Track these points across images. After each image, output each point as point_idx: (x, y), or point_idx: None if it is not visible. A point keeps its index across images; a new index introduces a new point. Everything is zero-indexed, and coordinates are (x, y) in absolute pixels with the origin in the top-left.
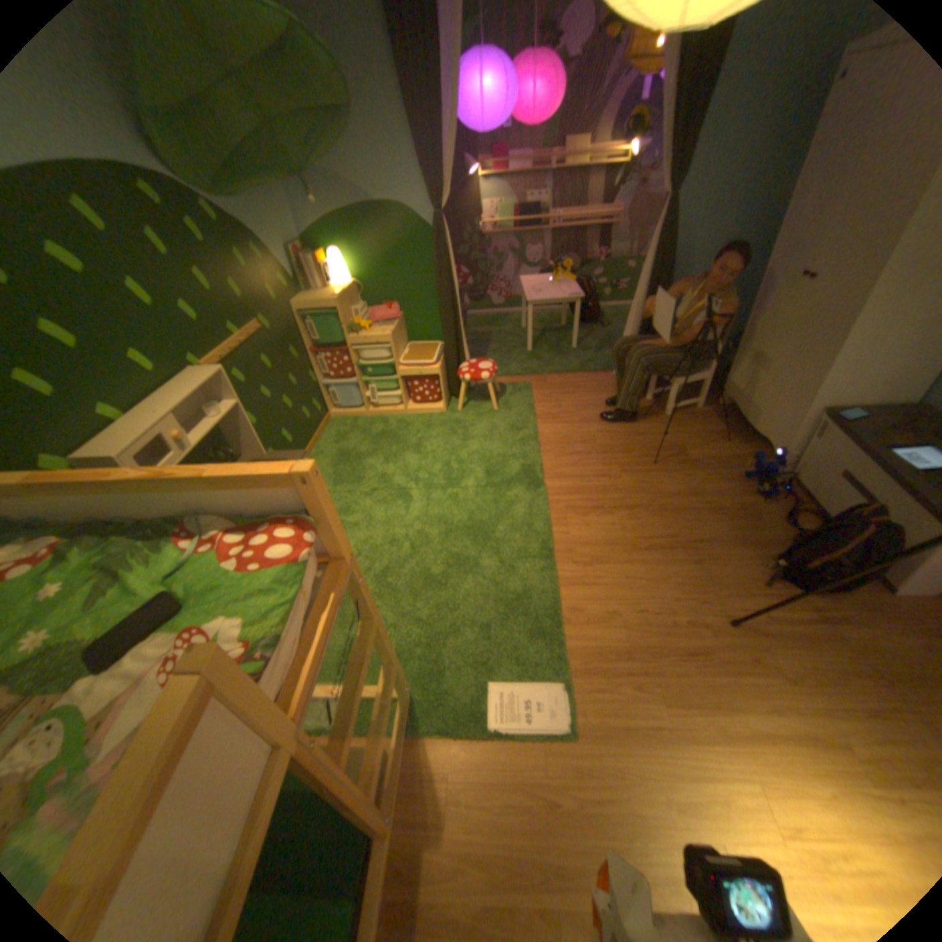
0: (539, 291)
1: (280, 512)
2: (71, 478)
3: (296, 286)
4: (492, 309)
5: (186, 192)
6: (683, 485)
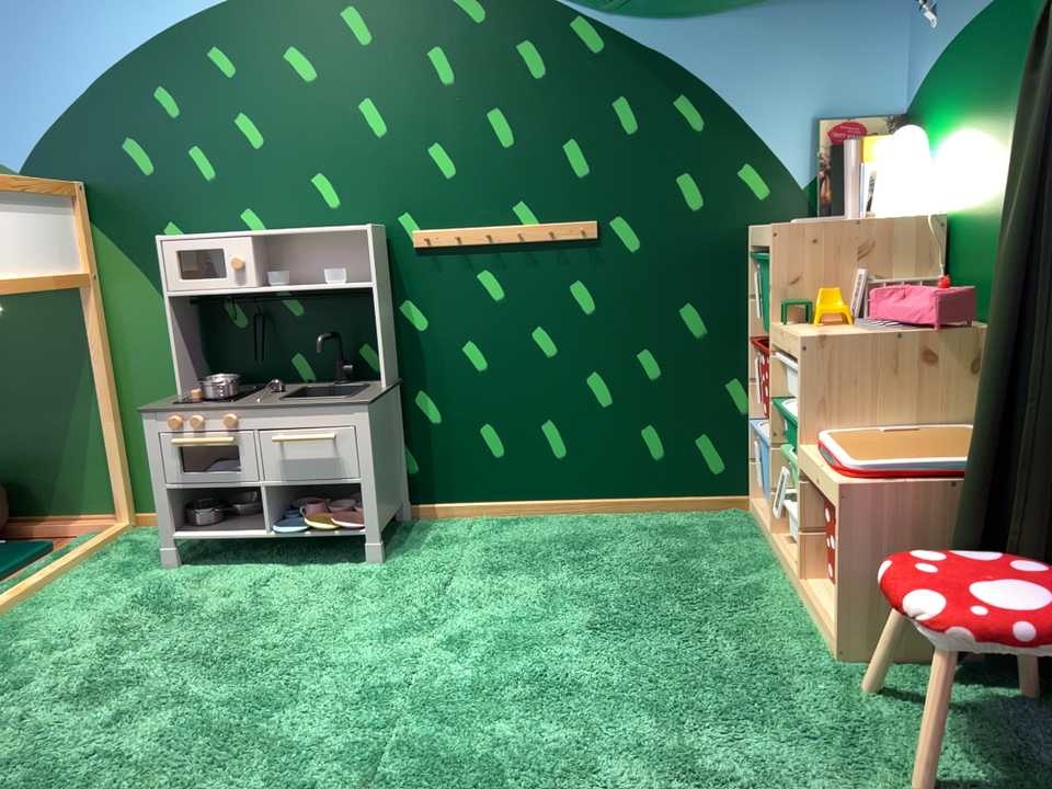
0: None
1: None
2: None
3: (810, 205)
4: None
5: (552, 7)
6: None
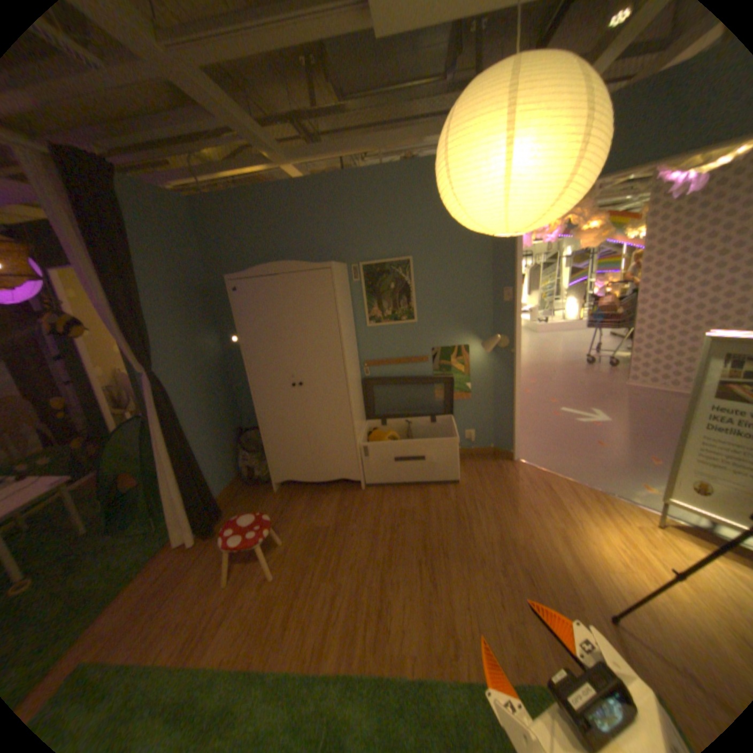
0: None
1: None
2: None
3: None
4: None
5: None
6: (362, 539)
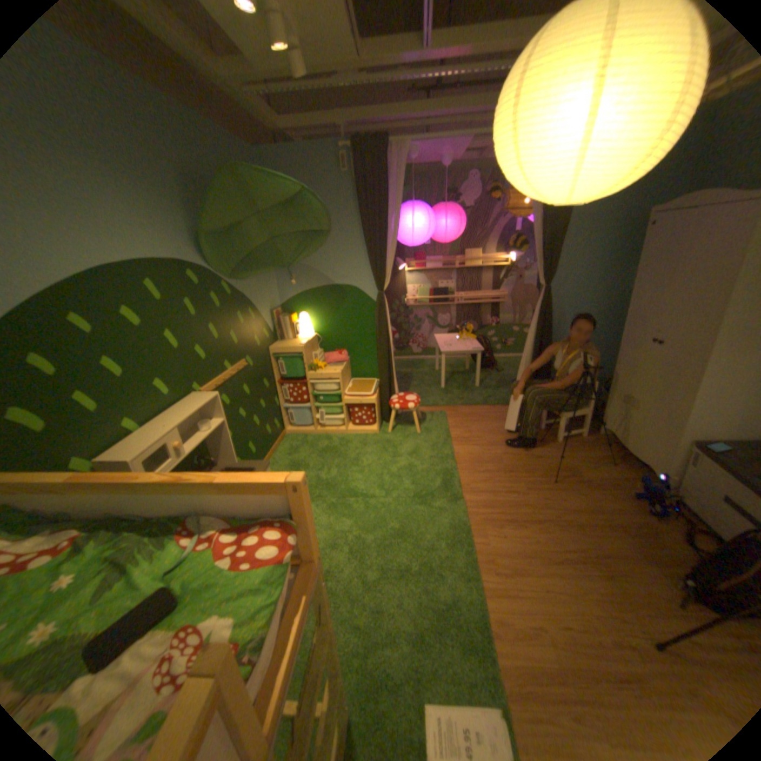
0: (449, 345)
1: (266, 516)
2: (104, 480)
3: (274, 337)
4: (412, 356)
5: (215, 277)
6: (583, 504)
